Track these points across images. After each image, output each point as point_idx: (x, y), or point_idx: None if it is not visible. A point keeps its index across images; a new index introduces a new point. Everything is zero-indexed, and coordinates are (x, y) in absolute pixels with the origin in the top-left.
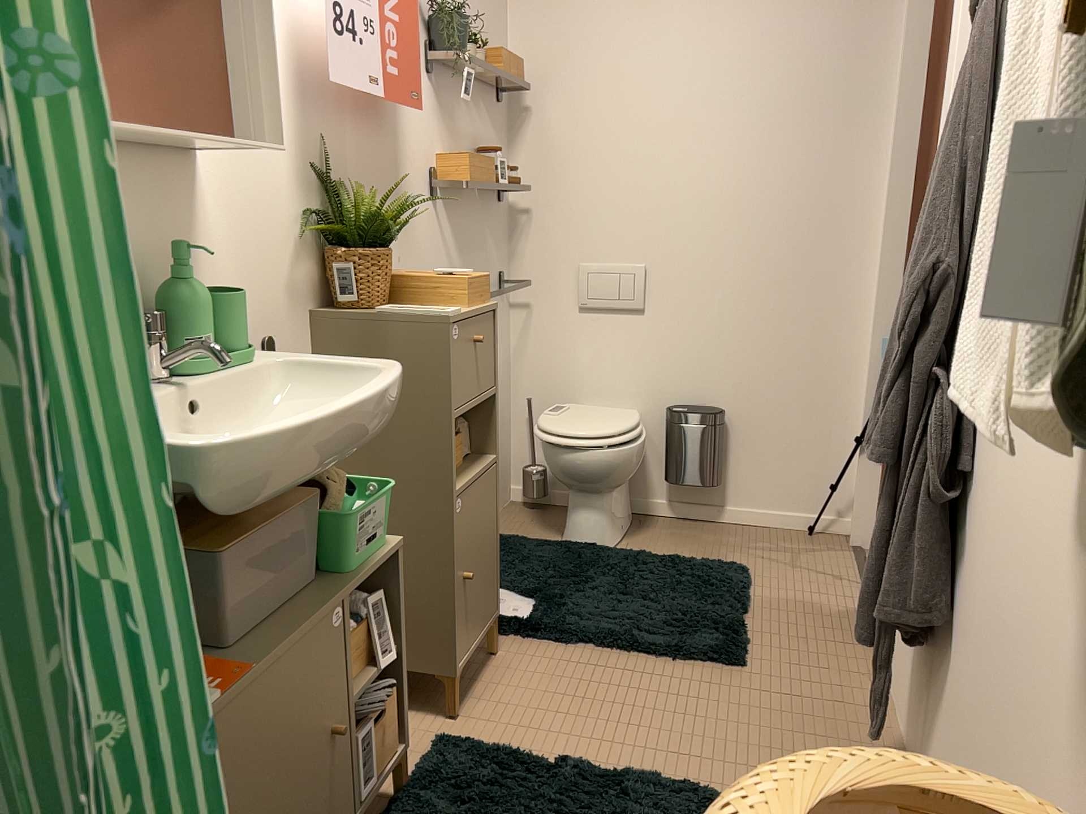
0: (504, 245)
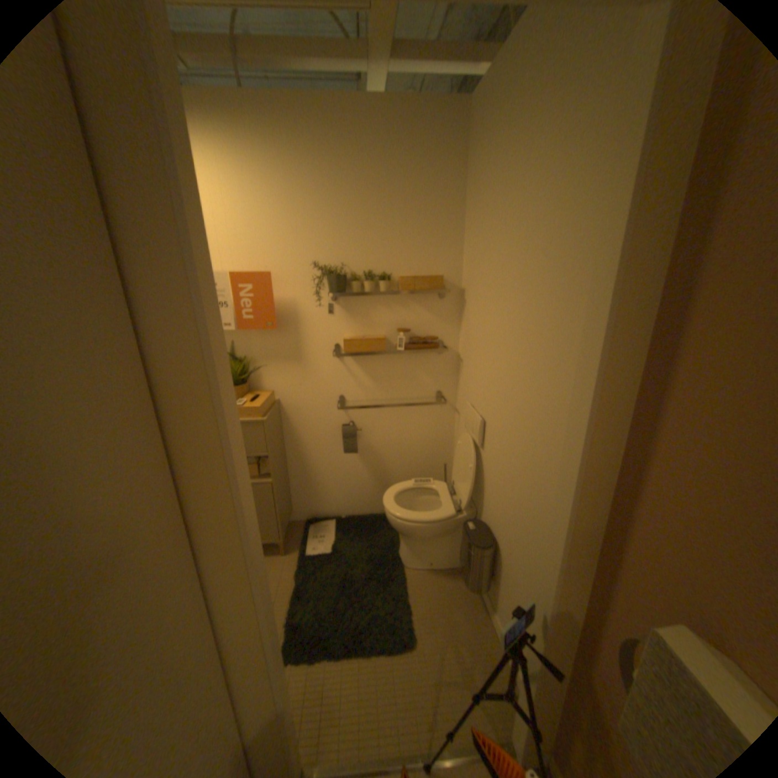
0: (444, 375)
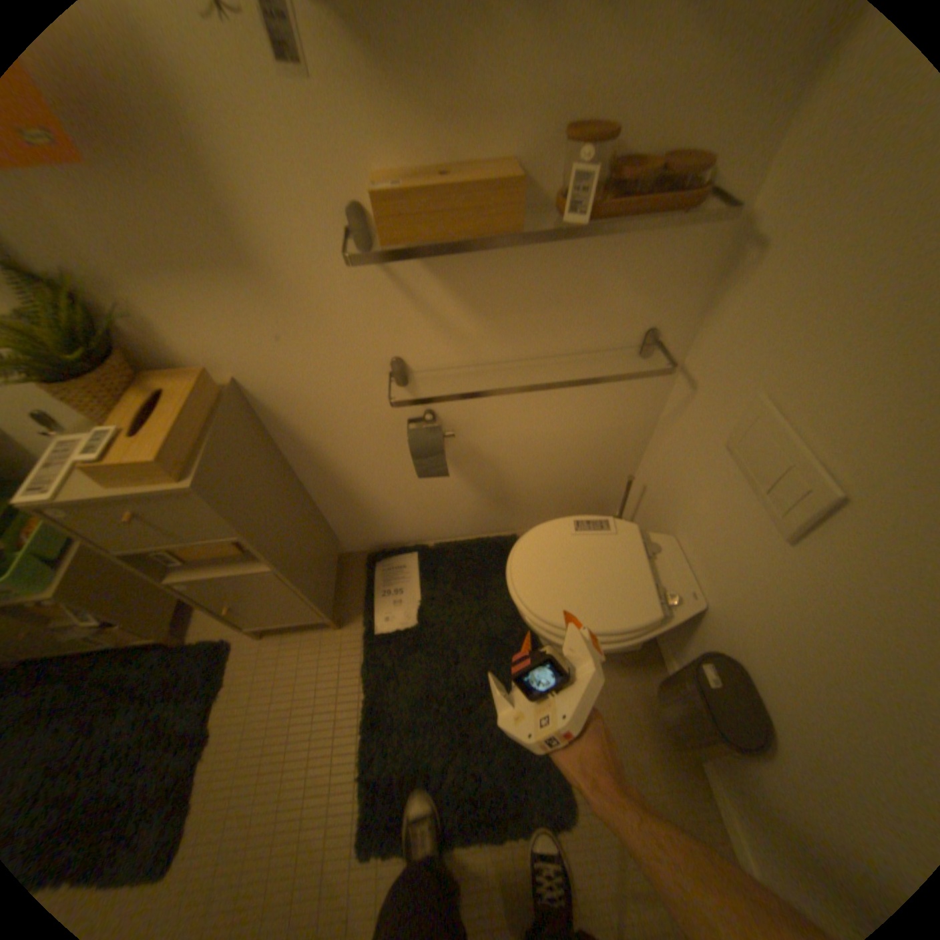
0: (681, 282)
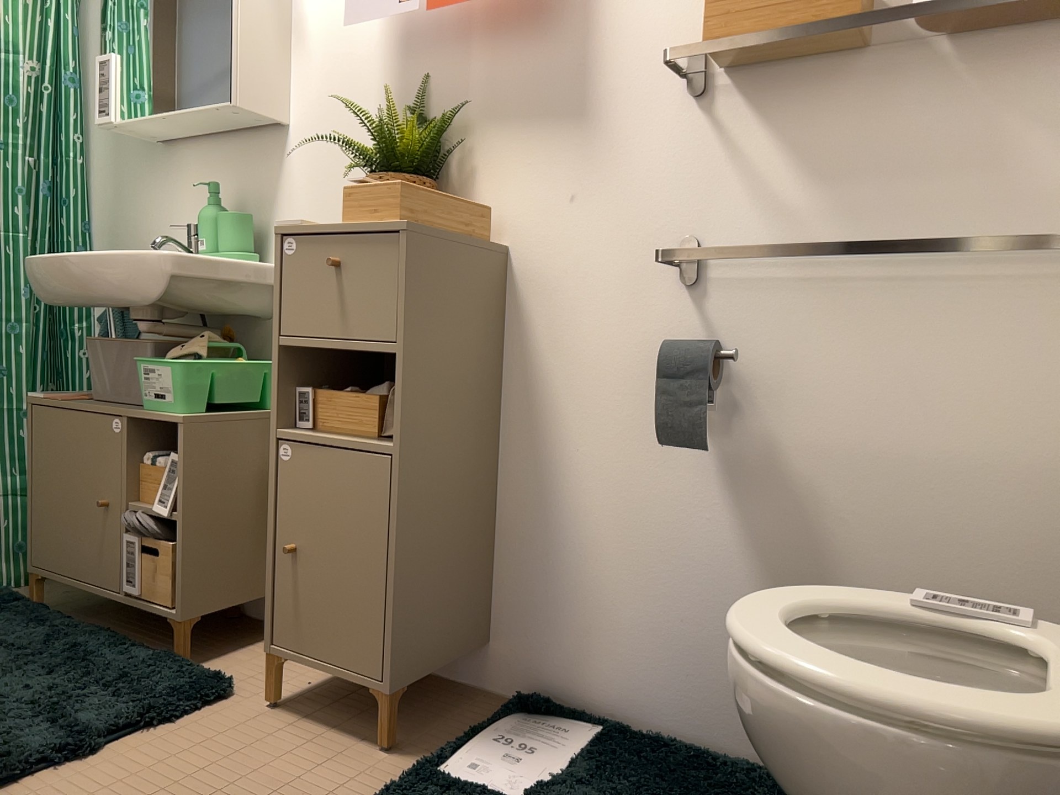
0: None
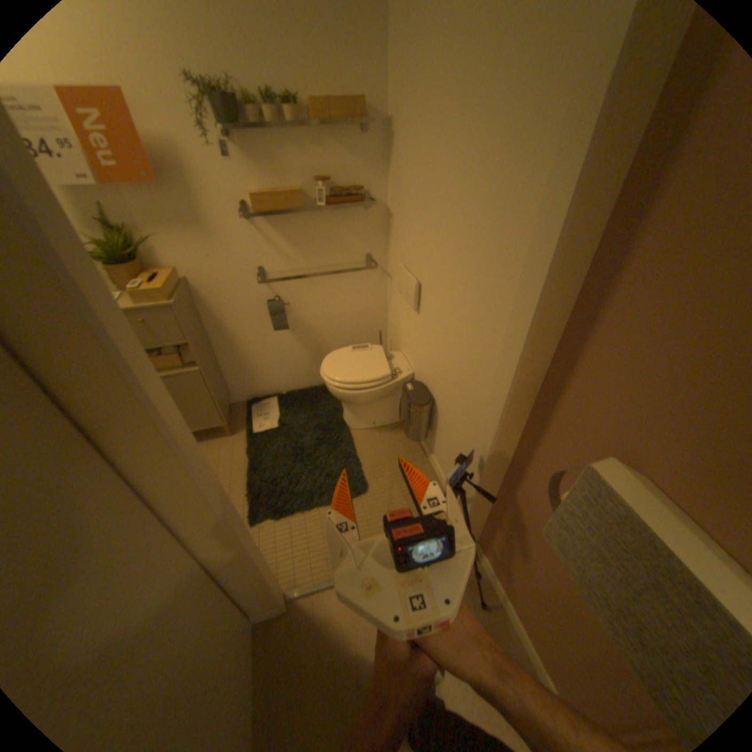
0: (373, 235)
